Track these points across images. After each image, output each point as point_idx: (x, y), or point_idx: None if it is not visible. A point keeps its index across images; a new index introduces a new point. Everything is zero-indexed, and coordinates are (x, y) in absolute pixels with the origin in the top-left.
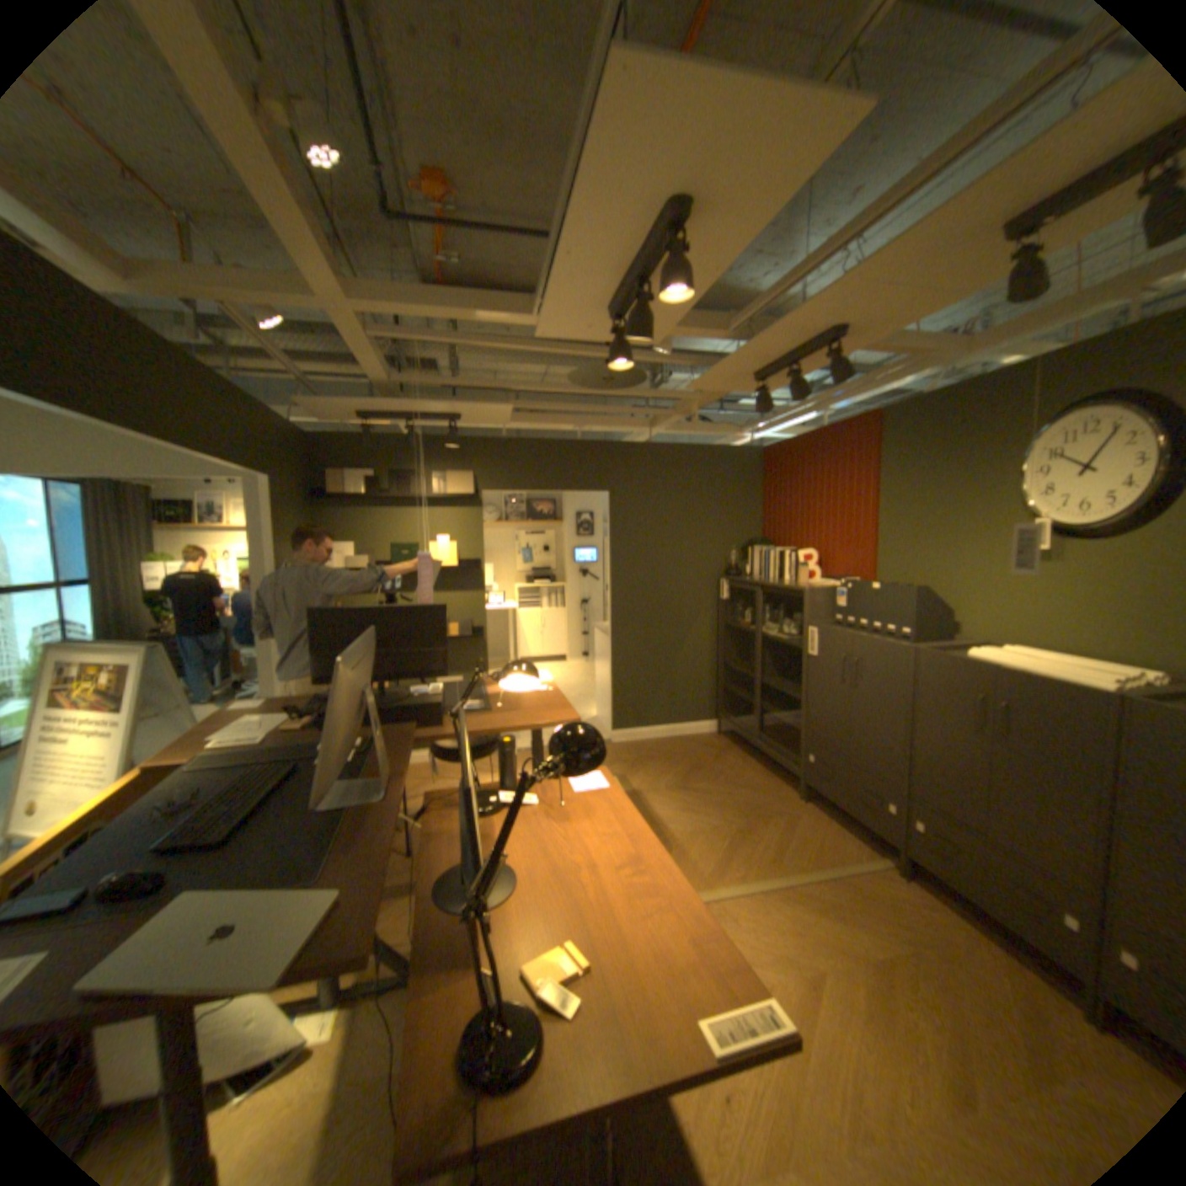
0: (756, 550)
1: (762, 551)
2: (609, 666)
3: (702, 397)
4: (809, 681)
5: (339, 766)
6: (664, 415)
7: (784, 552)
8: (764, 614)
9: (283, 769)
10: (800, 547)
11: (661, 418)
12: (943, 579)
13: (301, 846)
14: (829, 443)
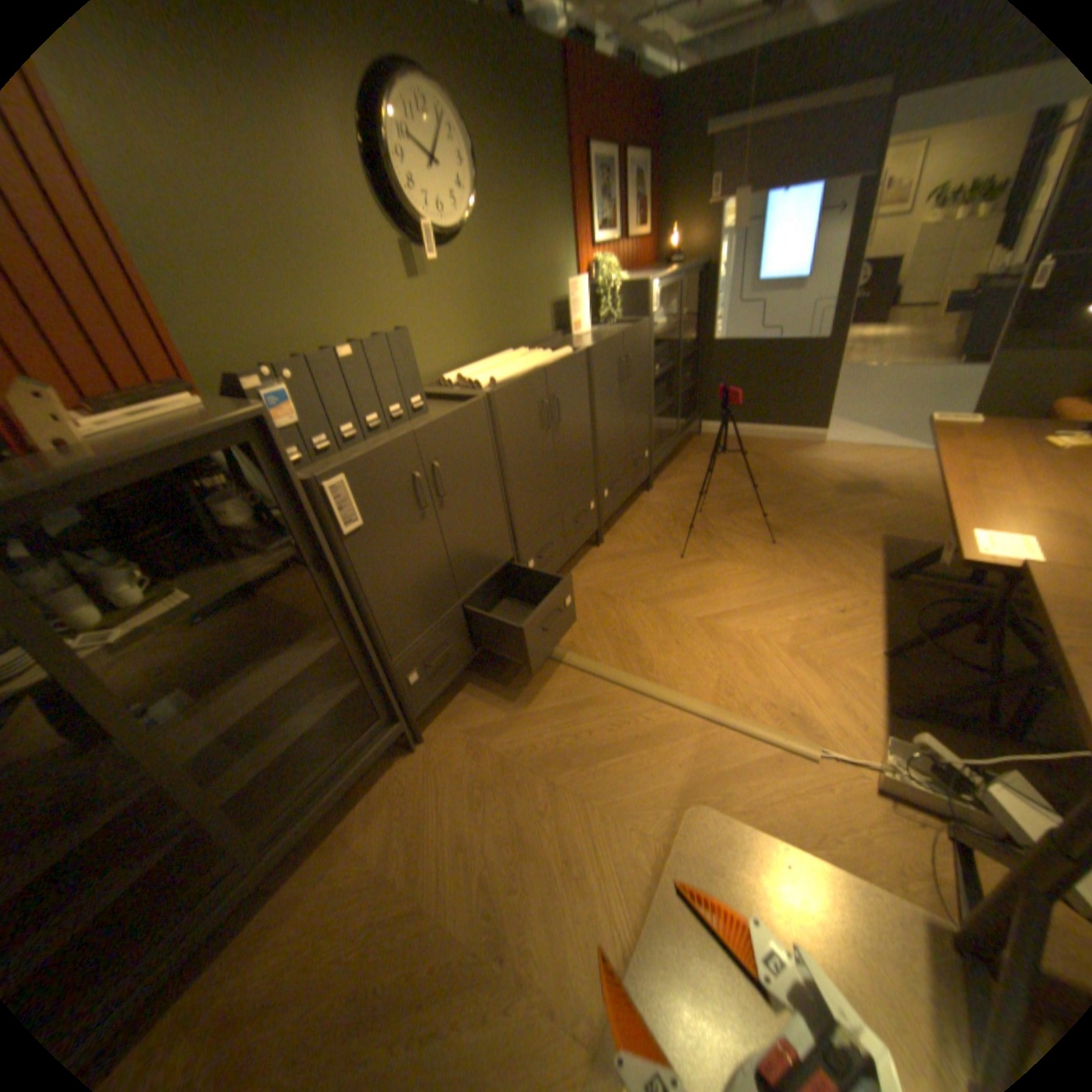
0: None
1: None
2: None
3: None
4: (361, 583)
5: None
6: None
7: None
8: None
9: None
10: None
11: None
12: (322, 333)
13: None
14: None
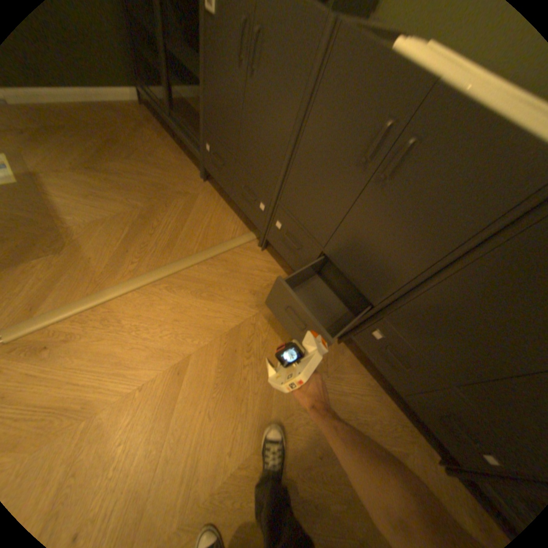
0: None
1: None
2: None
3: None
4: (205, 52)
5: None
6: None
7: None
8: None
9: None
10: None
11: None
12: None
13: None
14: None
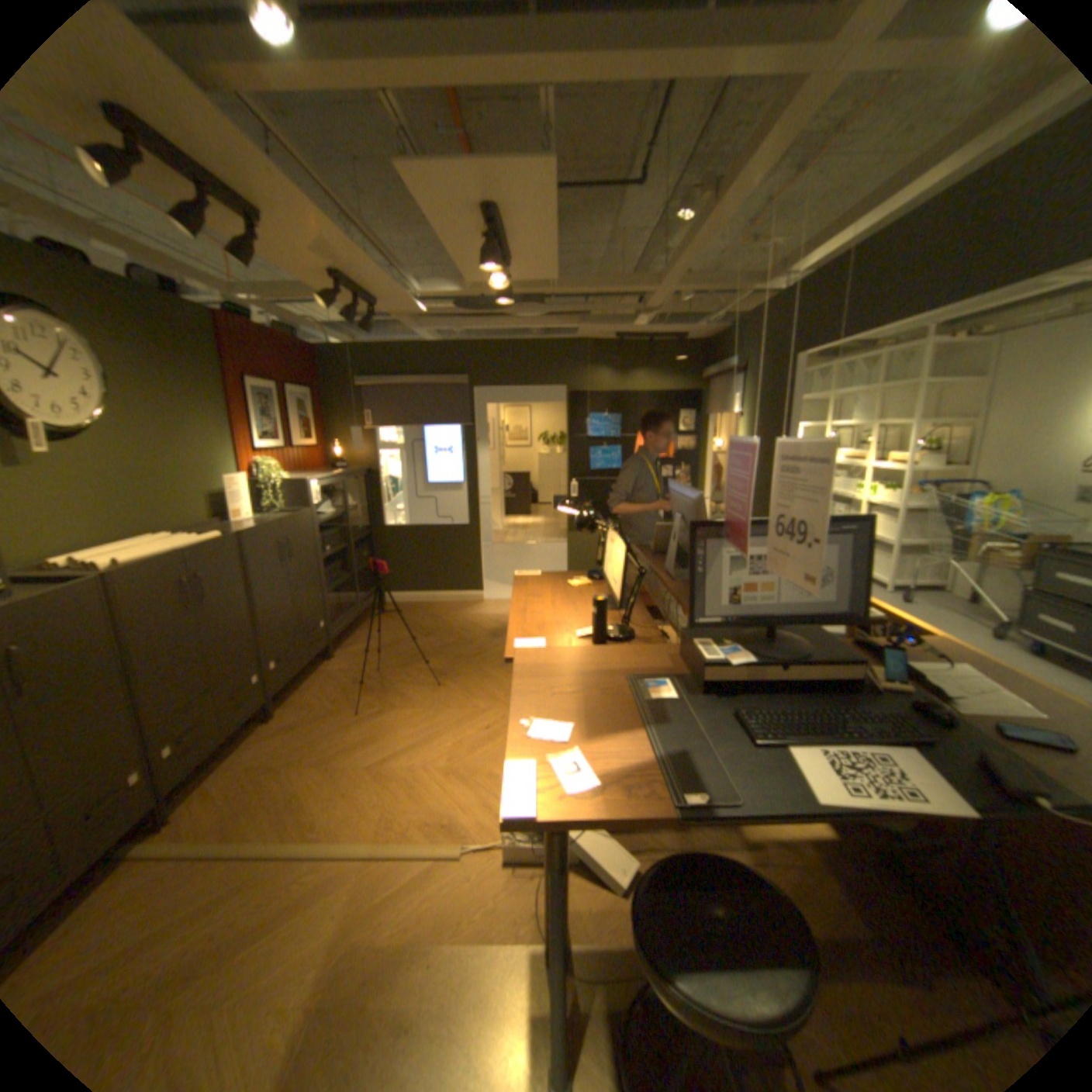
0: None
1: None
2: None
3: None
4: None
5: None
6: None
7: None
8: None
9: None
10: None
11: None
12: None
13: None
14: None
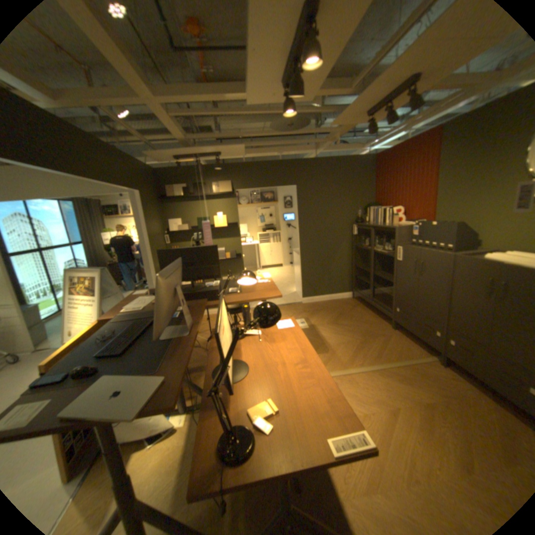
0: (371, 208)
1: (374, 208)
2: (300, 268)
3: (341, 129)
4: (397, 272)
5: (169, 320)
6: (322, 142)
7: (386, 208)
8: (375, 240)
9: (149, 321)
10: (394, 205)
11: (320, 143)
12: (473, 217)
13: (152, 355)
14: (411, 148)
